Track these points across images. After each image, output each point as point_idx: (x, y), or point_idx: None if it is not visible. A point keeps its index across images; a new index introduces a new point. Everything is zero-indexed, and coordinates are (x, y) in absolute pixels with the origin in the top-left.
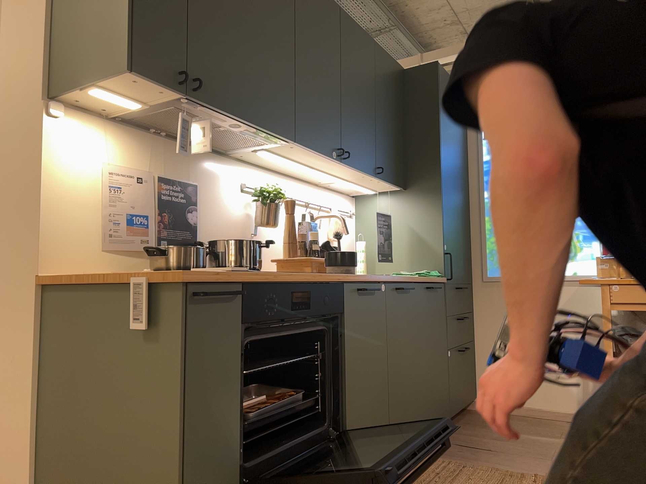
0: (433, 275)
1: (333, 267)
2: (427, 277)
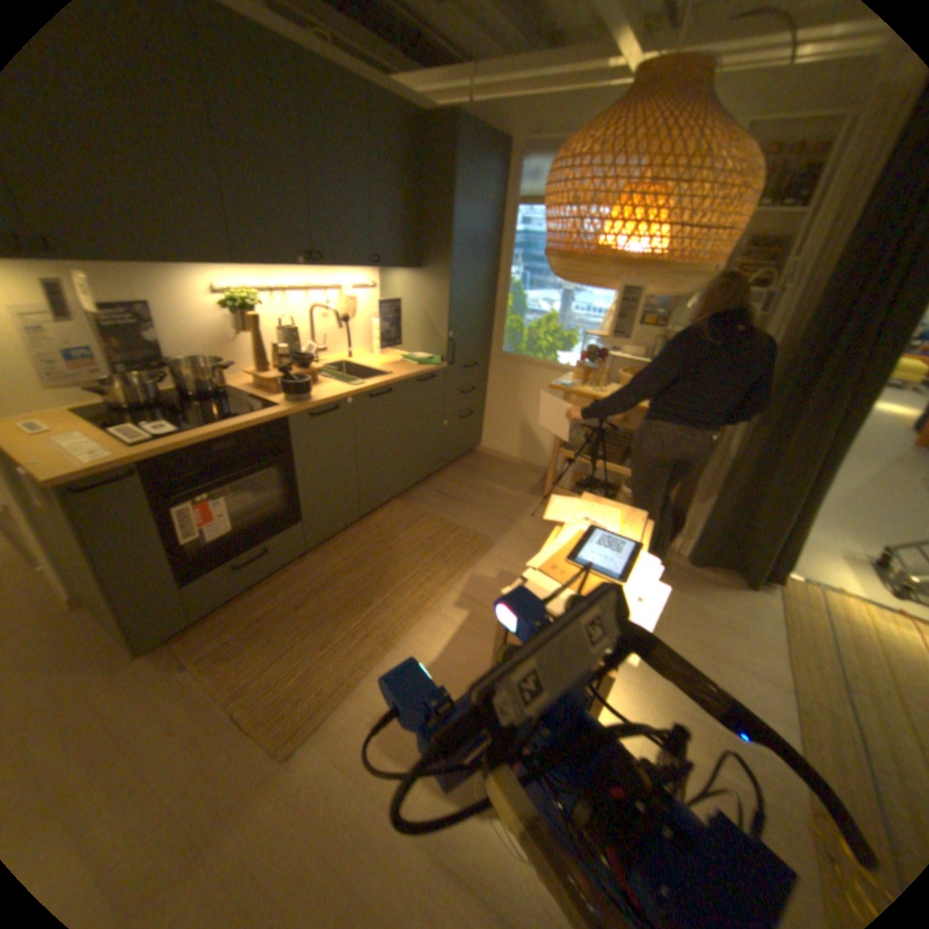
0: (430, 365)
1: (284, 397)
2: (425, 366)
